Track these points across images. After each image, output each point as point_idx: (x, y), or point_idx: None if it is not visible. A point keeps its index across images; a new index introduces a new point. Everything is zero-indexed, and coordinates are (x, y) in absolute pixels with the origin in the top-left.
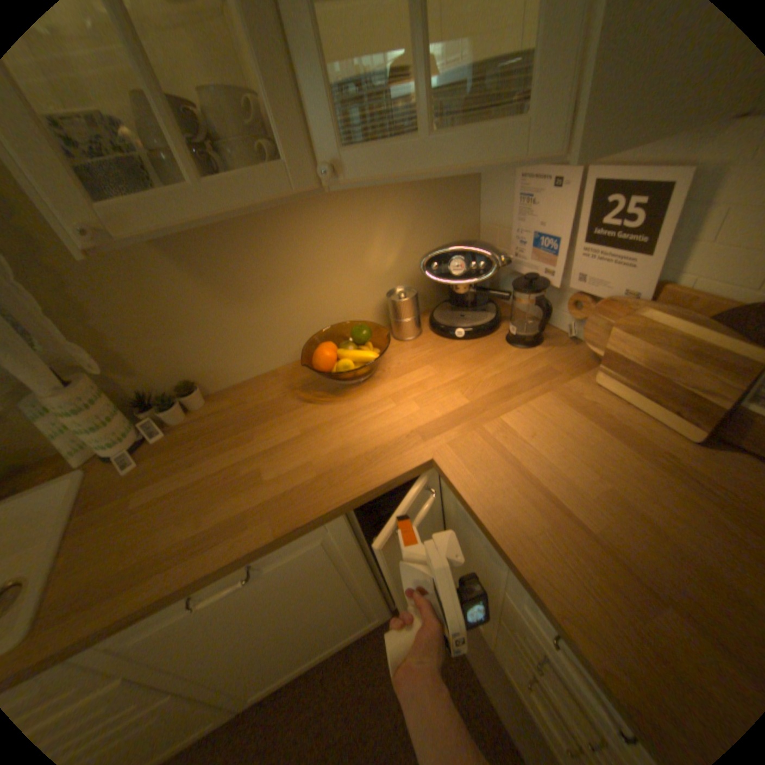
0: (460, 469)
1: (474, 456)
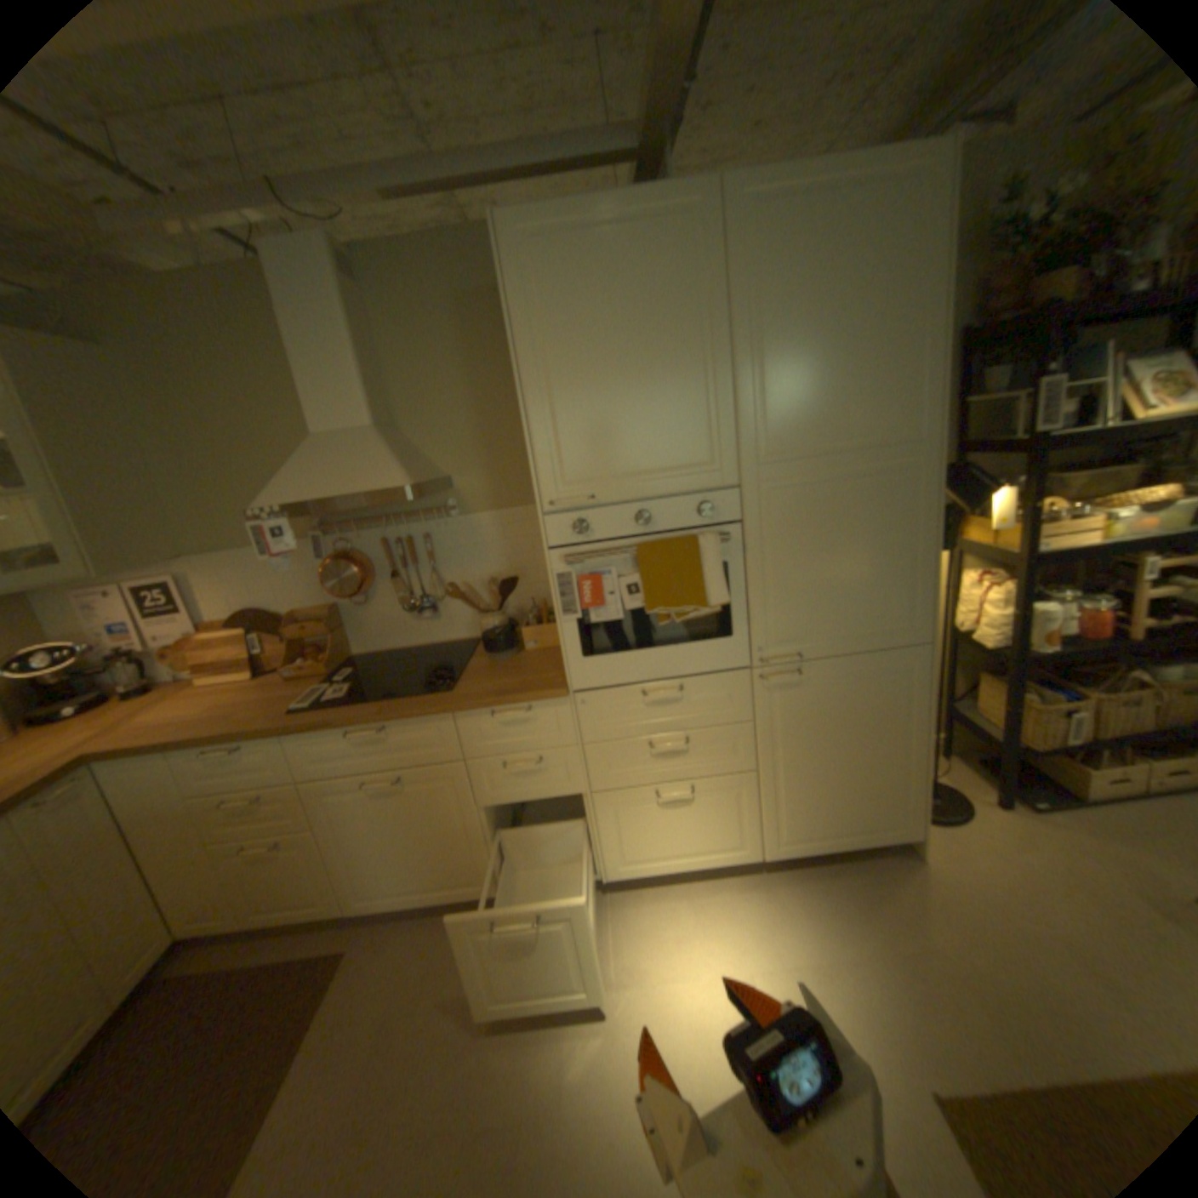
0: (108, 747)
1: (117, 739)
